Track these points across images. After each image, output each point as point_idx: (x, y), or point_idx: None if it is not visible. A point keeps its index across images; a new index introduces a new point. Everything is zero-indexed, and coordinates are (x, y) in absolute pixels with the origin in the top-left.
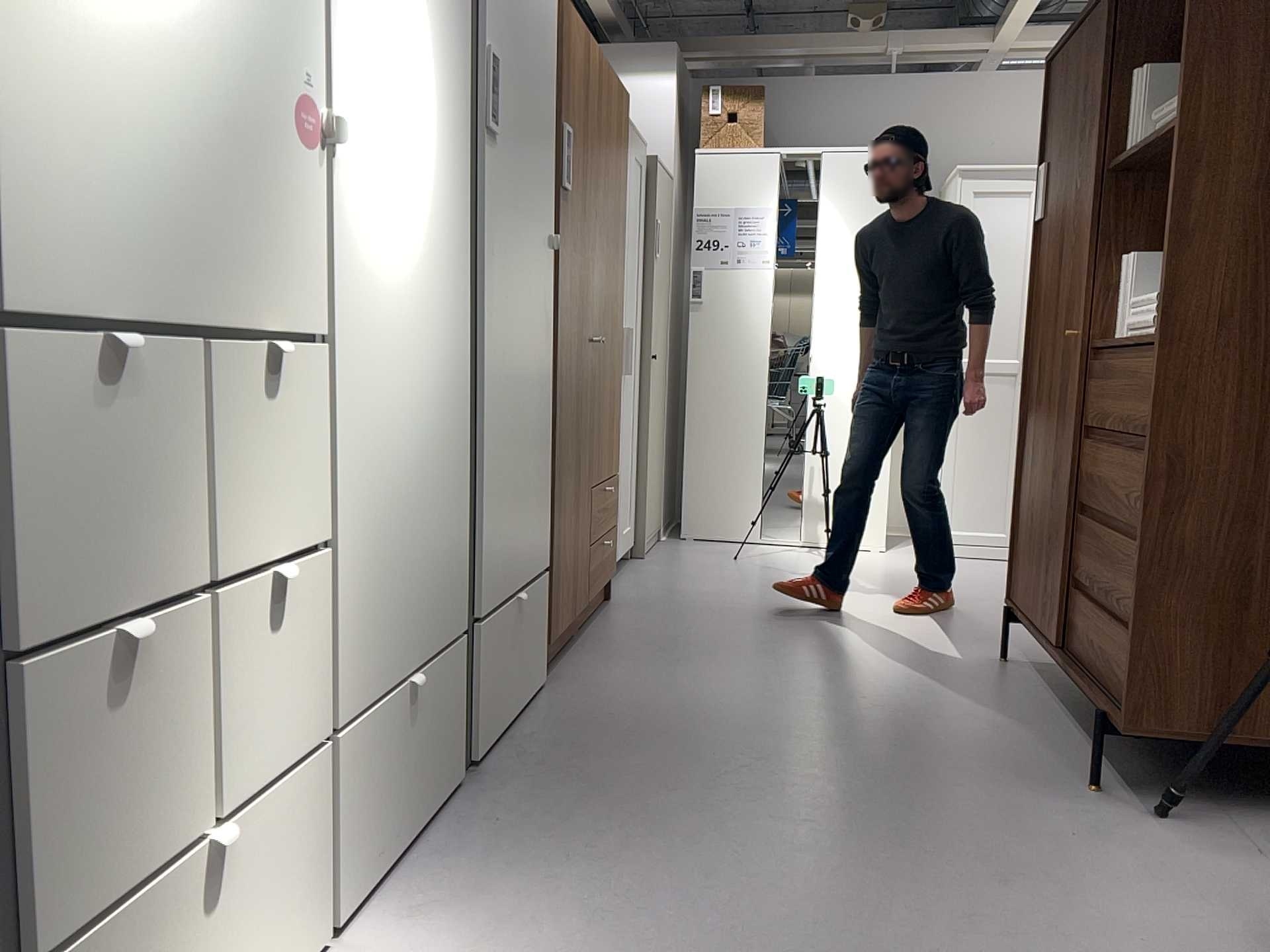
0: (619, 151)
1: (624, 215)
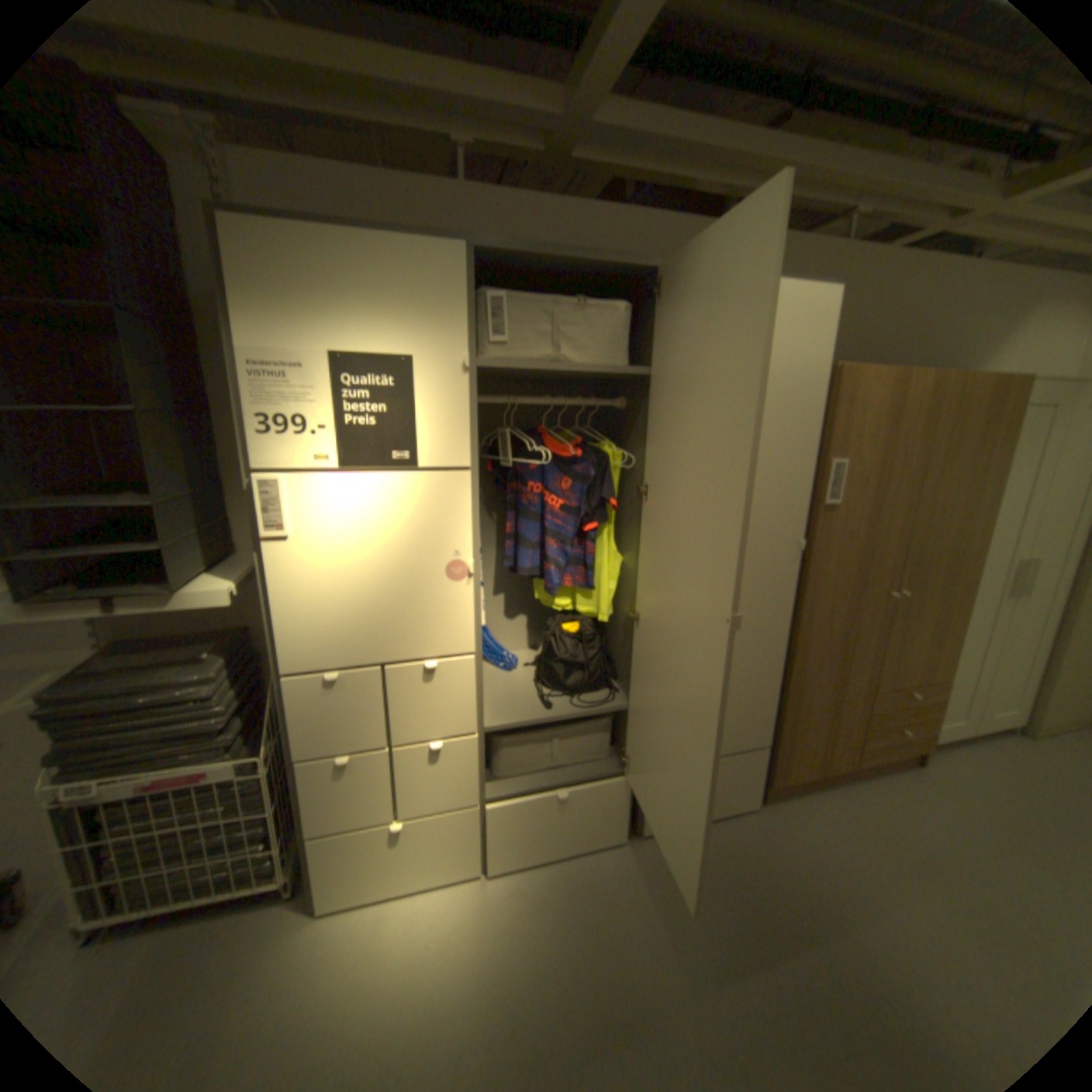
0: (996, 434)
1: (1002, 483)
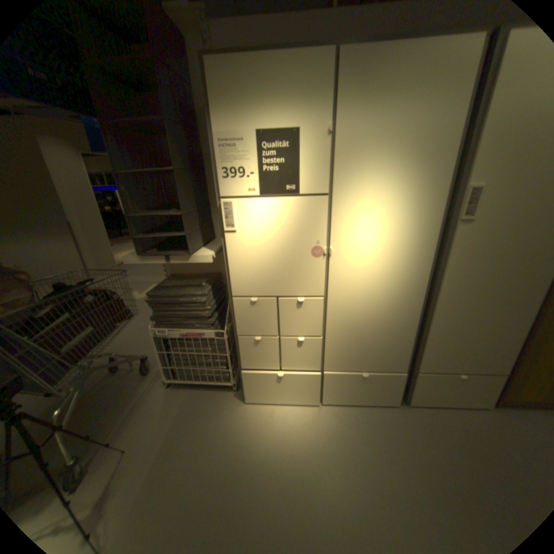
0: None
1: None
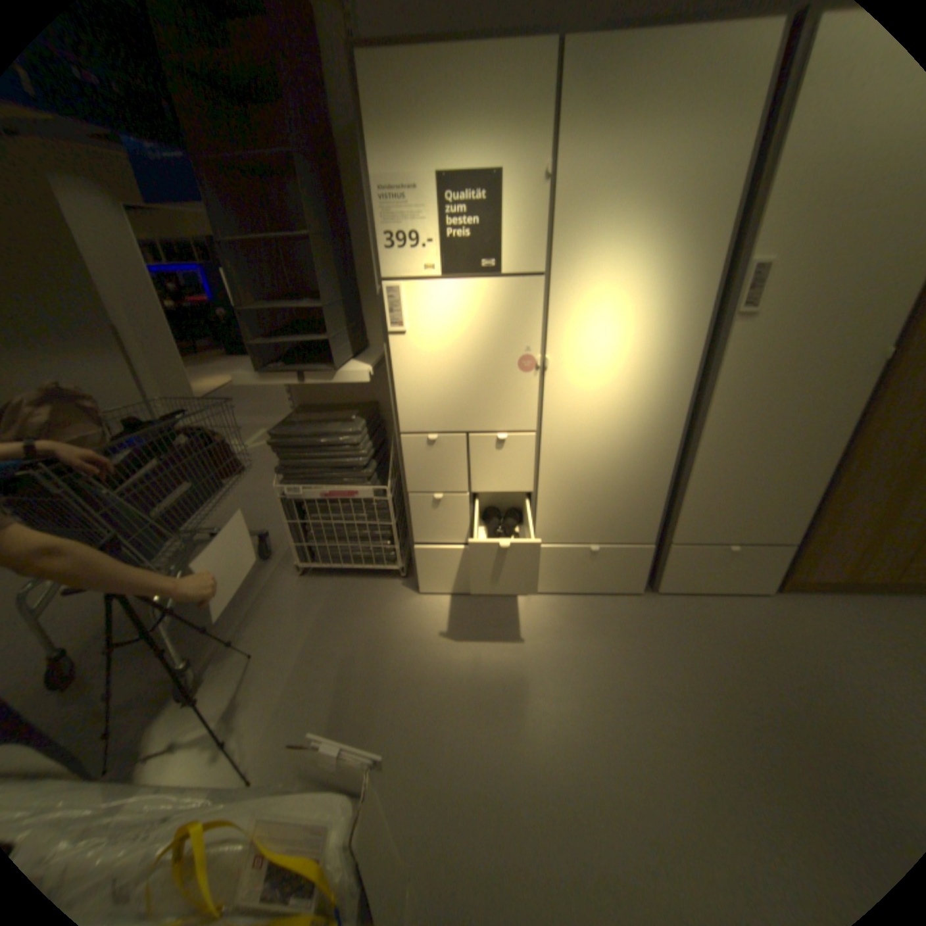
0: None
1: None
